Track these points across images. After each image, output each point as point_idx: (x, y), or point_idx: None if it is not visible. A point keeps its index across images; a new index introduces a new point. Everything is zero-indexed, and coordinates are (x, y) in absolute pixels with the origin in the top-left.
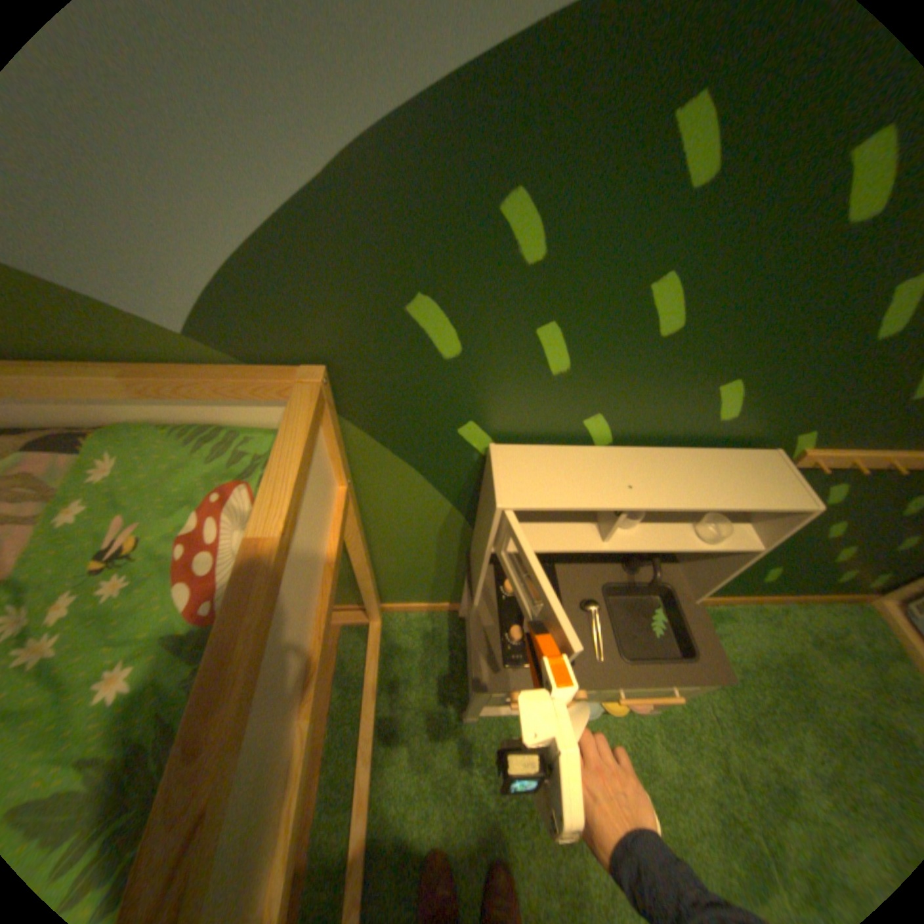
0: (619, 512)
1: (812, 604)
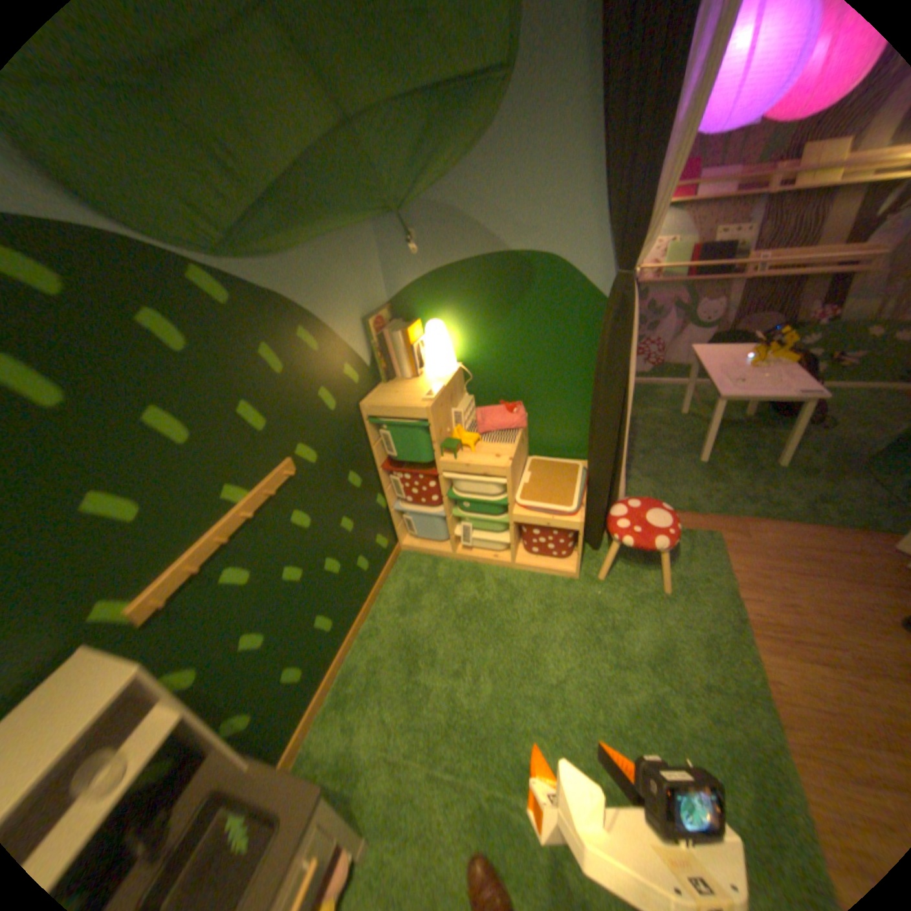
0: None
1: (378, 590)
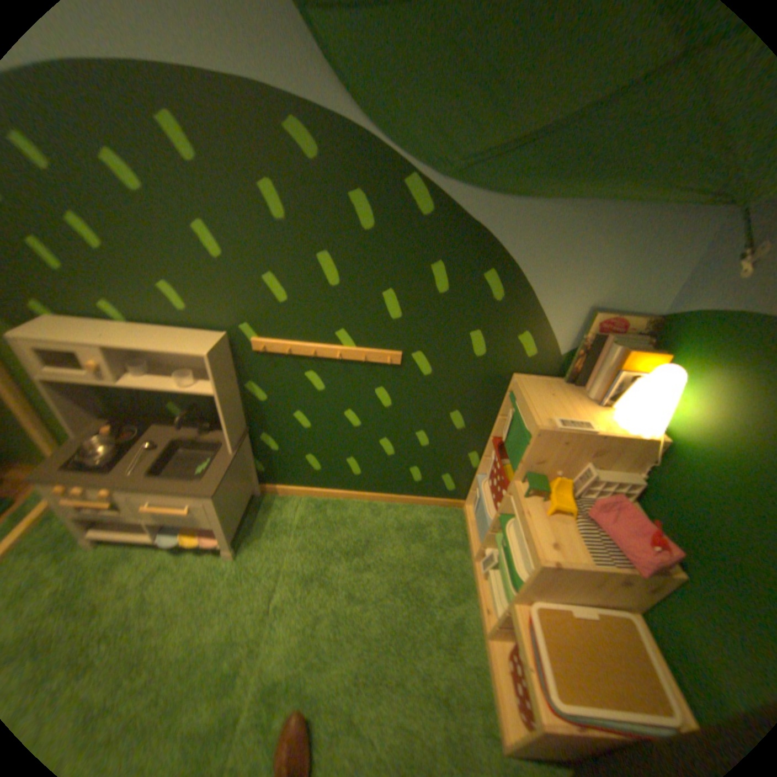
0: (82, 345)
1: (413, 504)
